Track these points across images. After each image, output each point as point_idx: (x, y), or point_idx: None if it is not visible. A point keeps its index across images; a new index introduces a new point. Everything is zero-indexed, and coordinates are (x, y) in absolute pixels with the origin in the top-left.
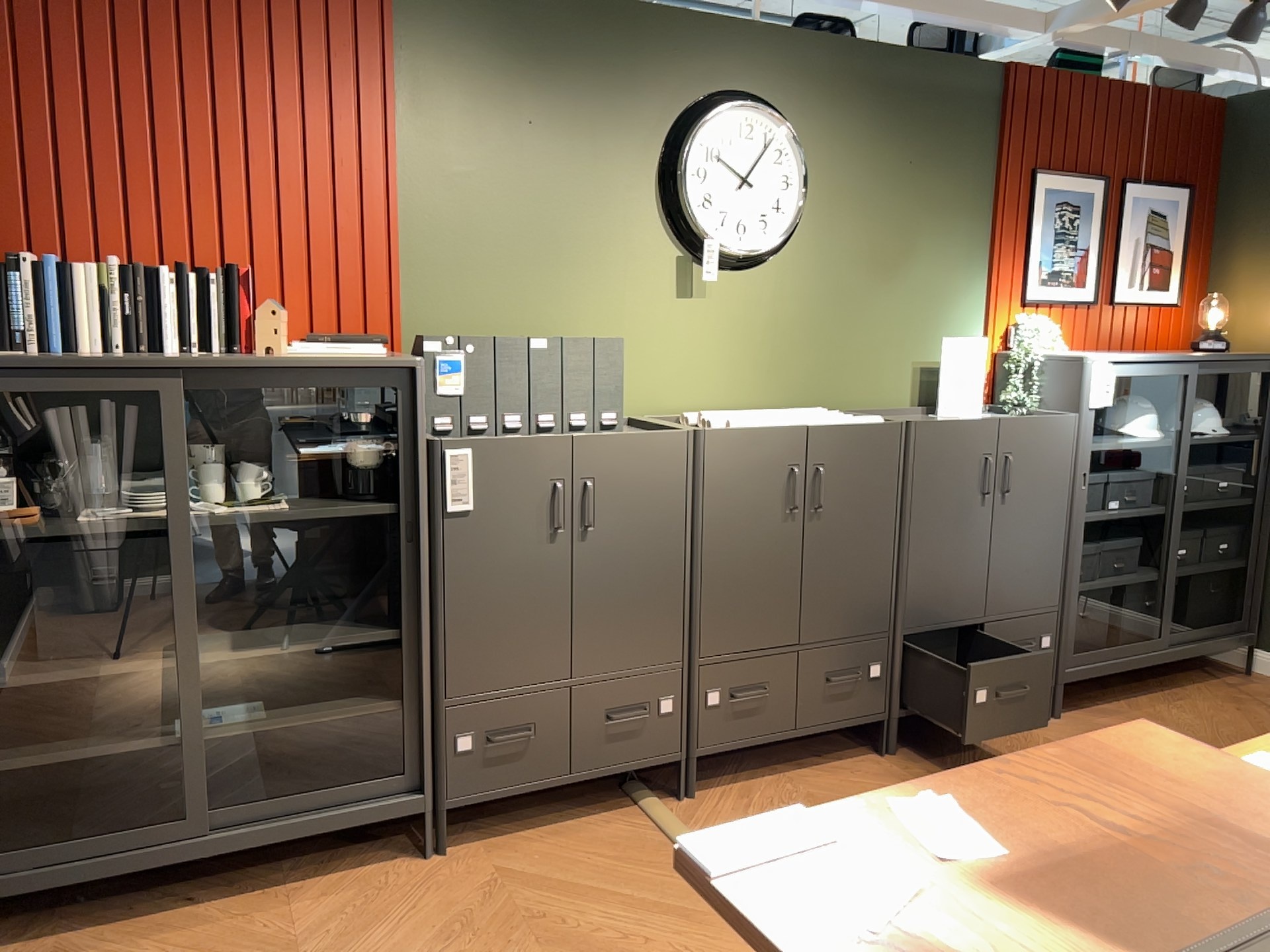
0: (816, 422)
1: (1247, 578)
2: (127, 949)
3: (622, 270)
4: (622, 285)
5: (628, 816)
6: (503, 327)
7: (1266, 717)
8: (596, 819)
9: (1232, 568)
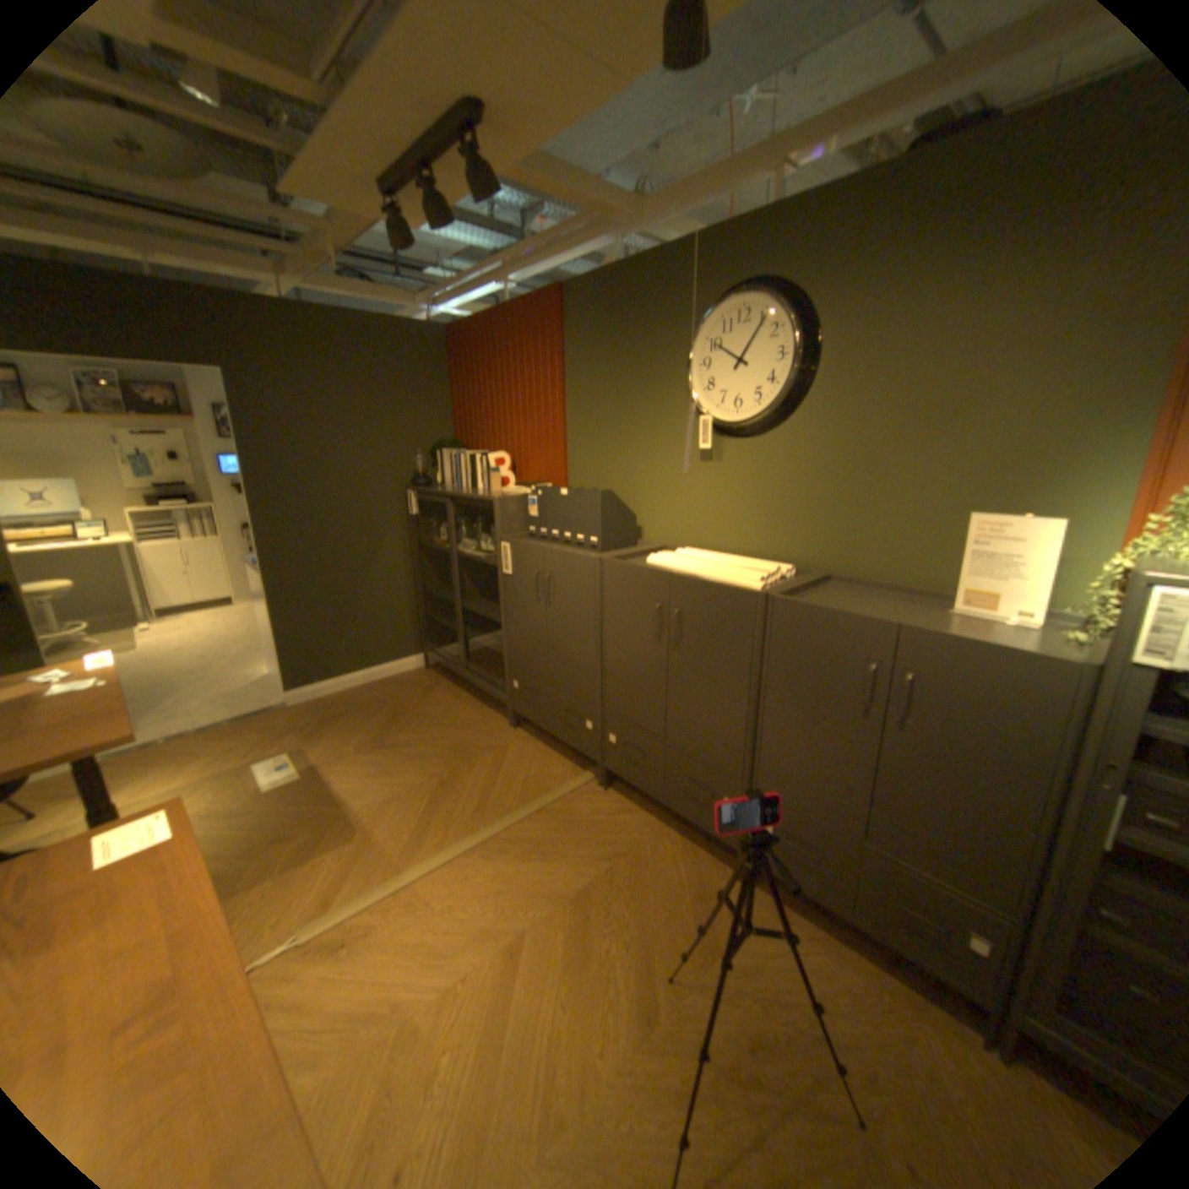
0: (702, 574)
1: None
2: (441, 693)
3: (665, 443)
4: (665, 454)
5: (575, 772)
6: (606, 482)
7: None
8: (567, 763)
9: None
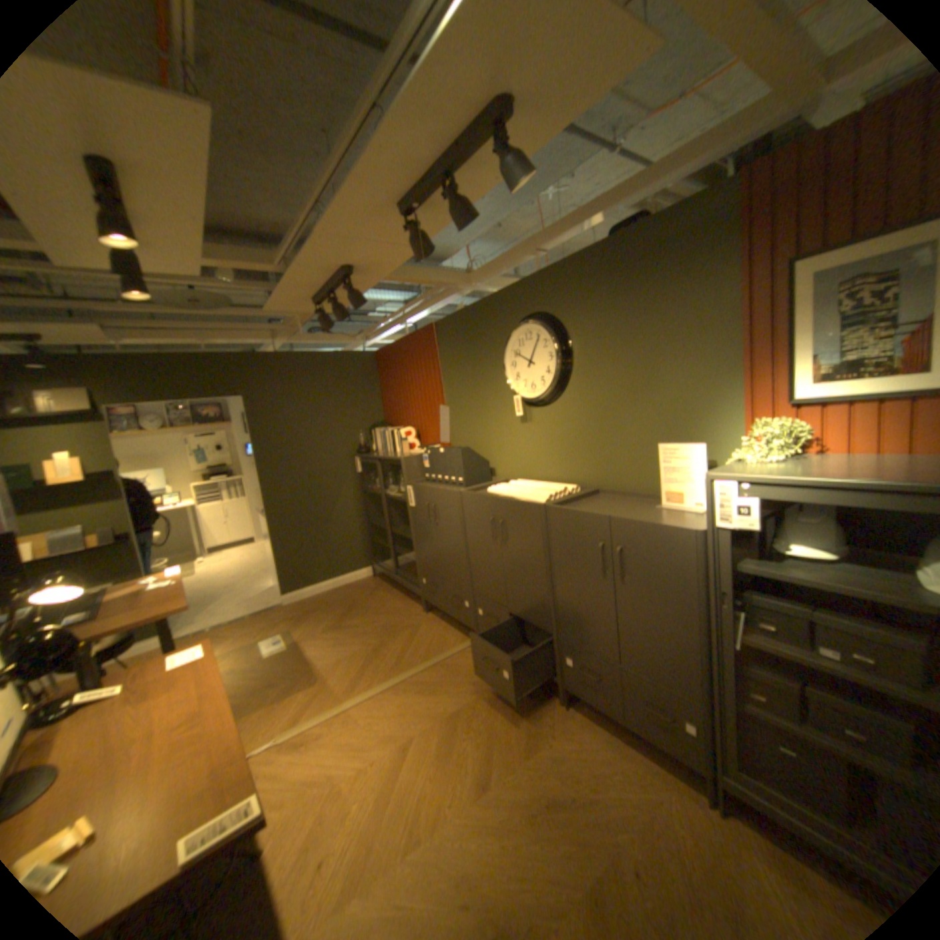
0: (515, 496)
1: None
2: (381, 592)
3: (500, 414)
4: (501, 421)
5: (462, 640)
6: (471, 440)
7: None
8: (458, 634)
9: None
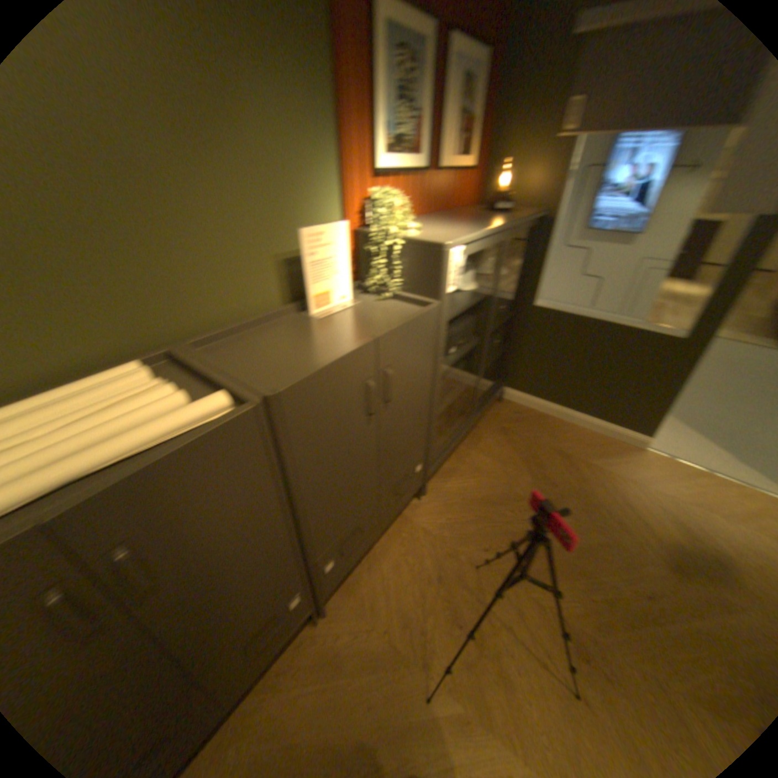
0: (91, 461)
1: (506, 356)
2: None
3: None
4: None
5: None
6: None
7: (523, 445)
8: None
9: (501, 353)
